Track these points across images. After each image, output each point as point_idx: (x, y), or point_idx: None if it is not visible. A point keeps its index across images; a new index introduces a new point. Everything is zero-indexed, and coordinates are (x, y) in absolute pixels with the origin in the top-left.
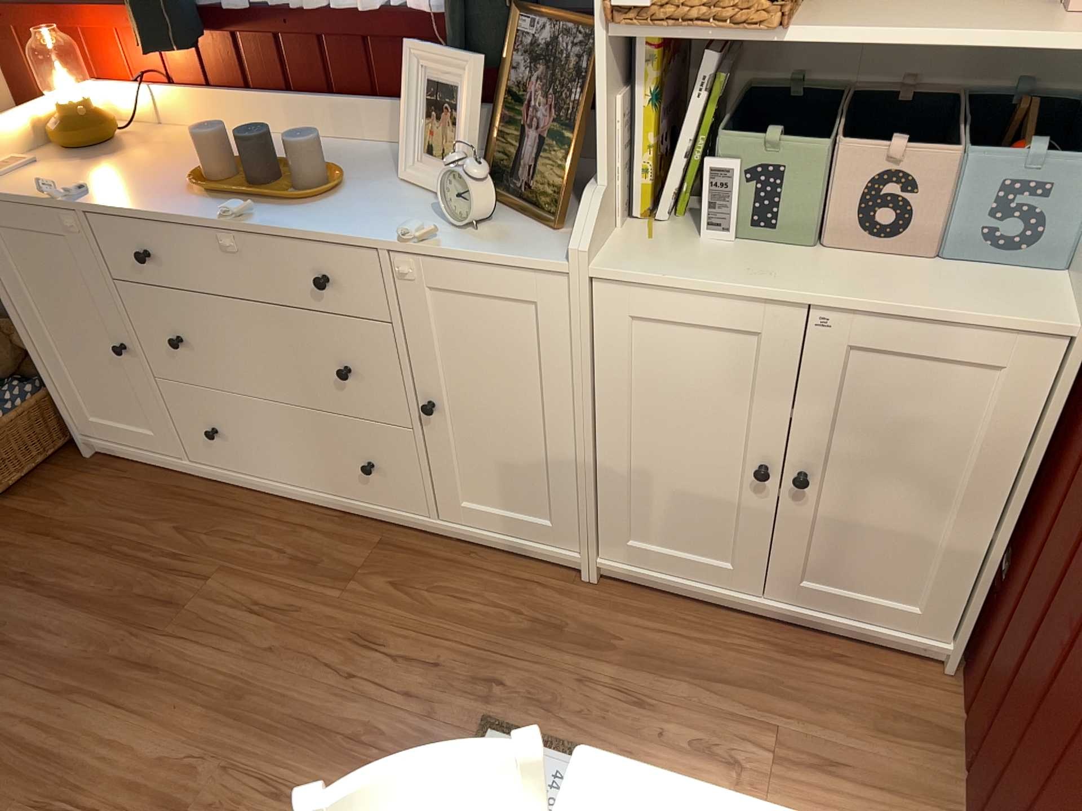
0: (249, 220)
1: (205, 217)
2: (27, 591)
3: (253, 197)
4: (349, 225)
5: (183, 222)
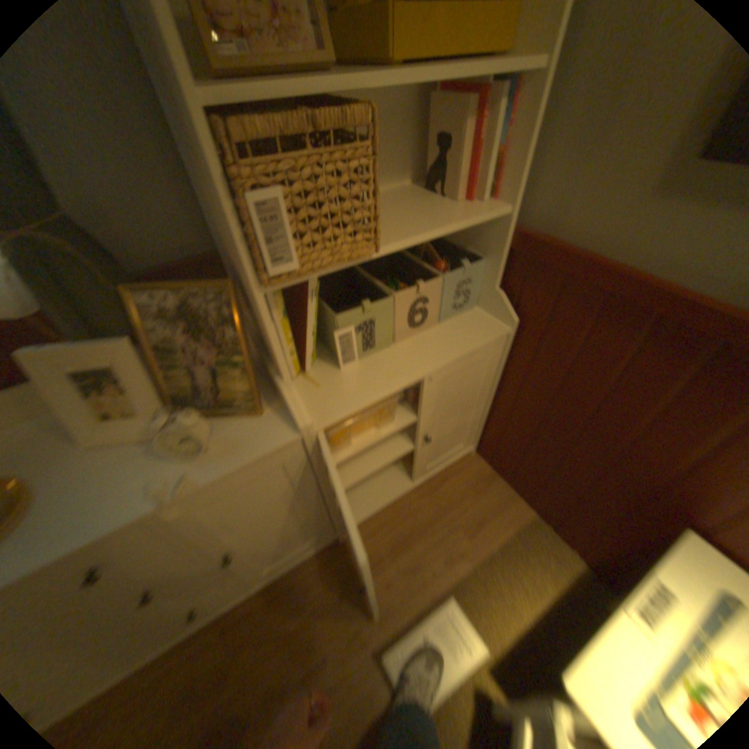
0: None
1: None
2: None
3: None
4: (93, 521)
5: None
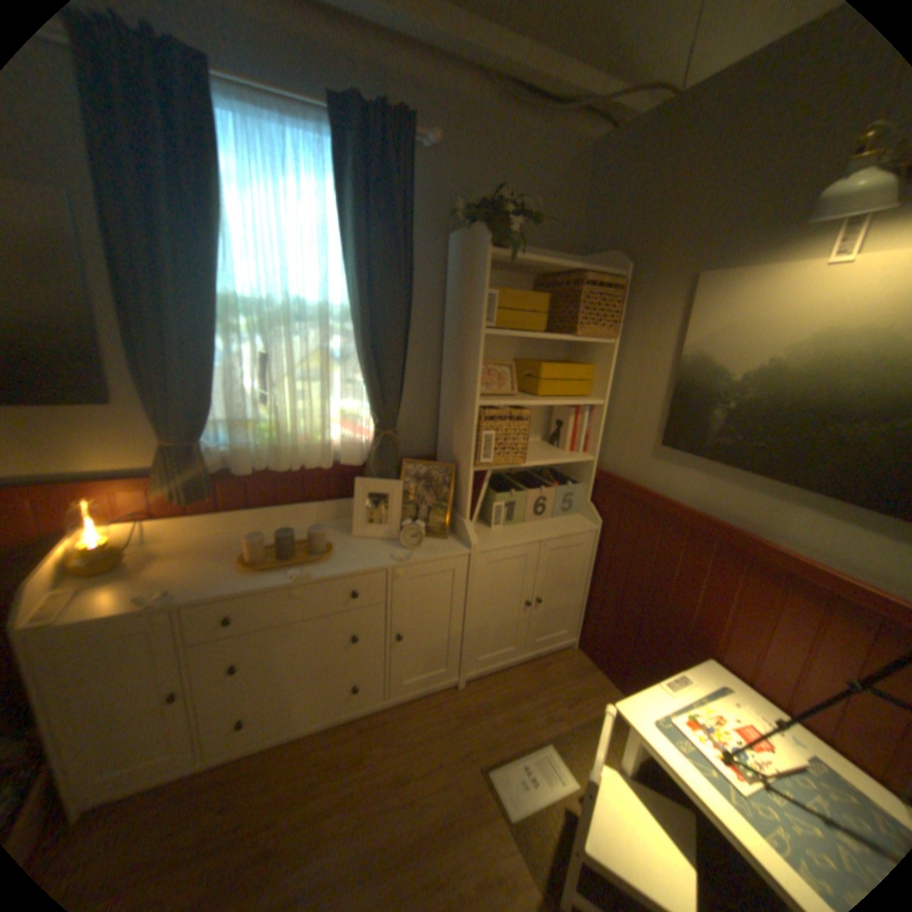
0: (309, 579)
1: (277, 585)
2: None
3: (290, 567)
4: (364, 565)
5: (261, 593)
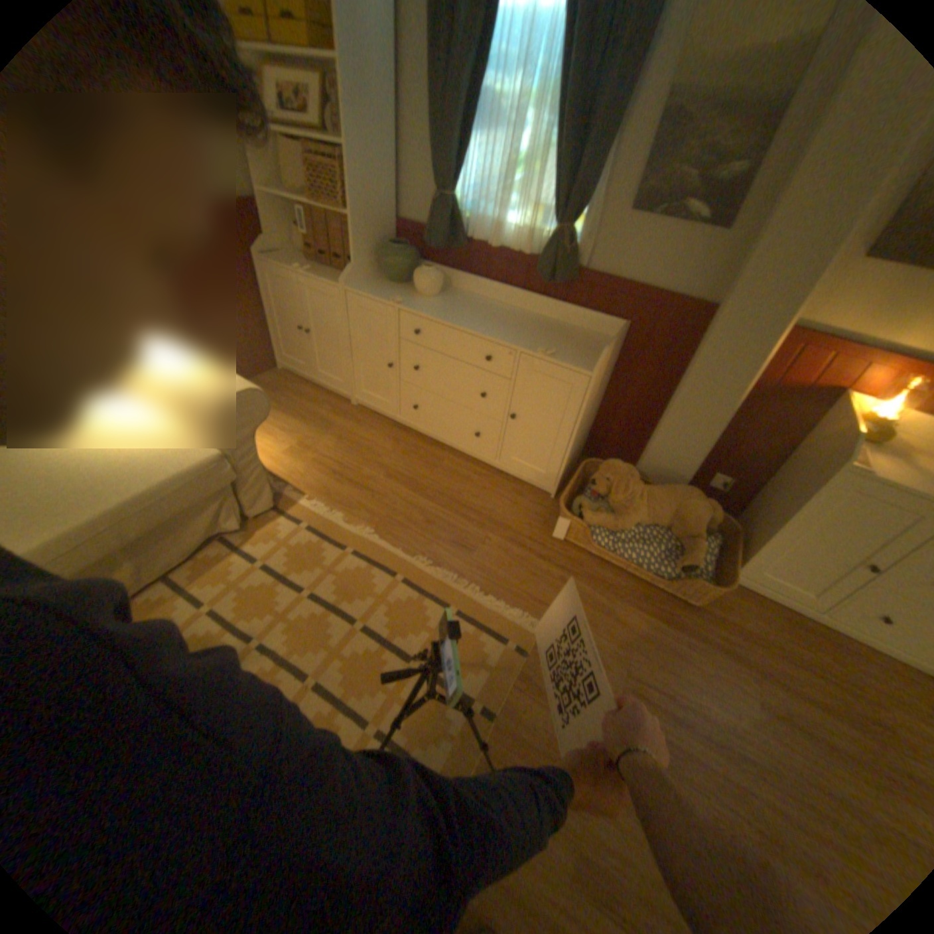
0: None
1: None
2: (782, 691)
3: None
4: None
5: None
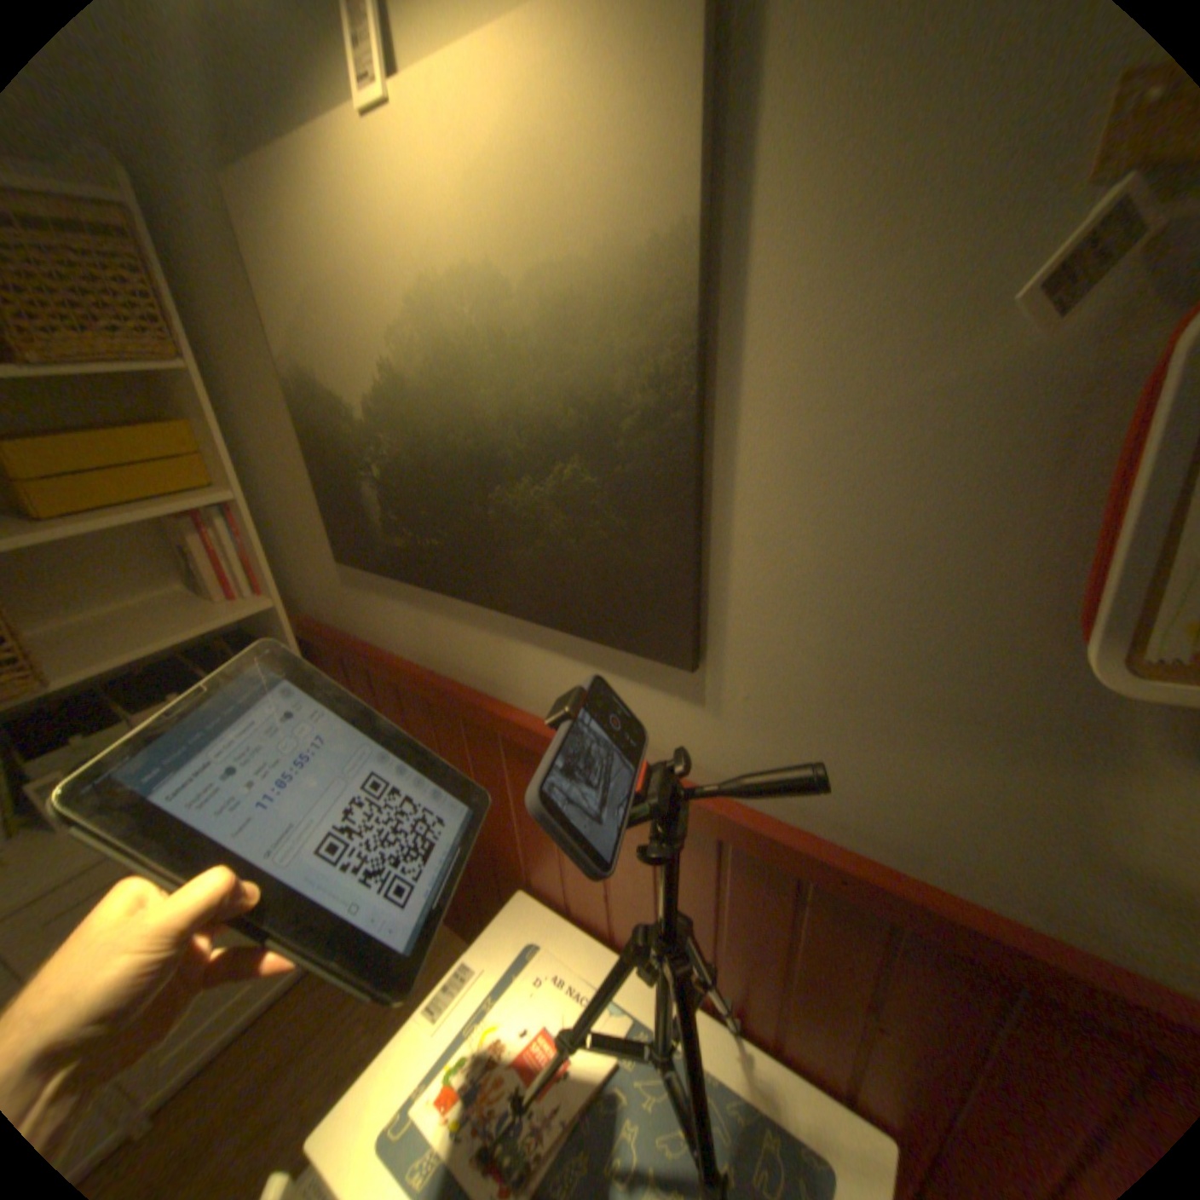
0: None
1: None
2: None
3: None
4: None
5: None
